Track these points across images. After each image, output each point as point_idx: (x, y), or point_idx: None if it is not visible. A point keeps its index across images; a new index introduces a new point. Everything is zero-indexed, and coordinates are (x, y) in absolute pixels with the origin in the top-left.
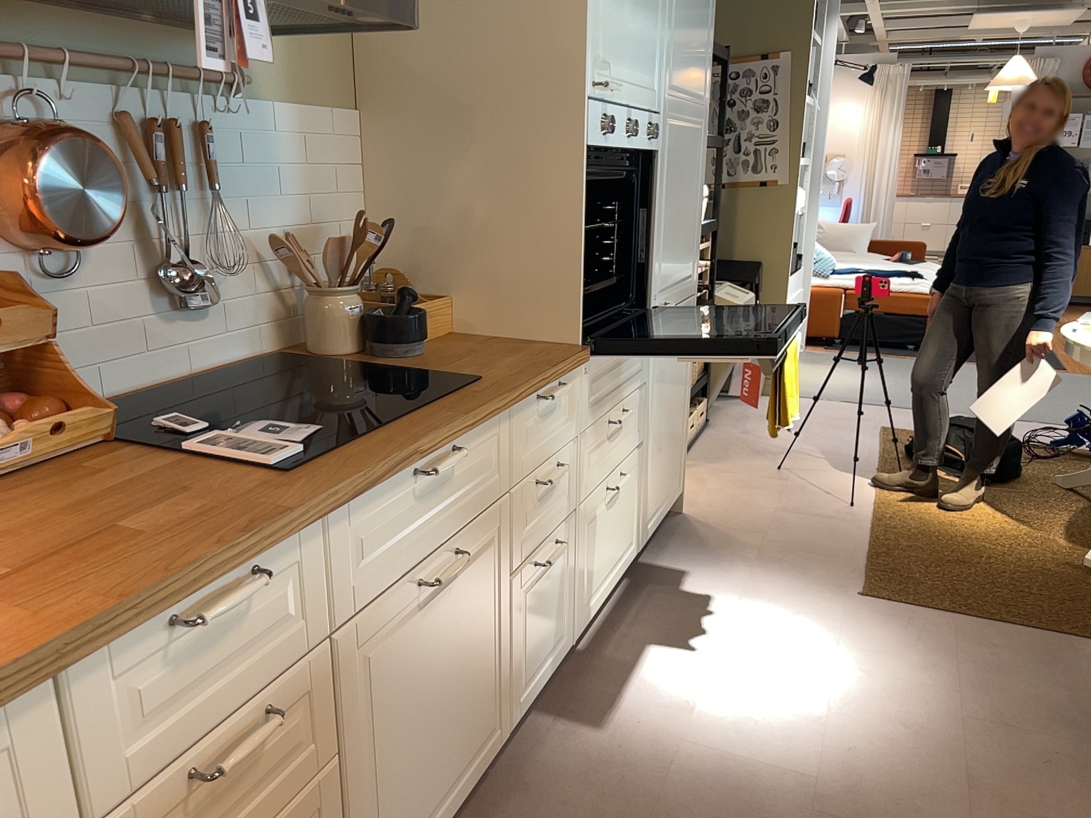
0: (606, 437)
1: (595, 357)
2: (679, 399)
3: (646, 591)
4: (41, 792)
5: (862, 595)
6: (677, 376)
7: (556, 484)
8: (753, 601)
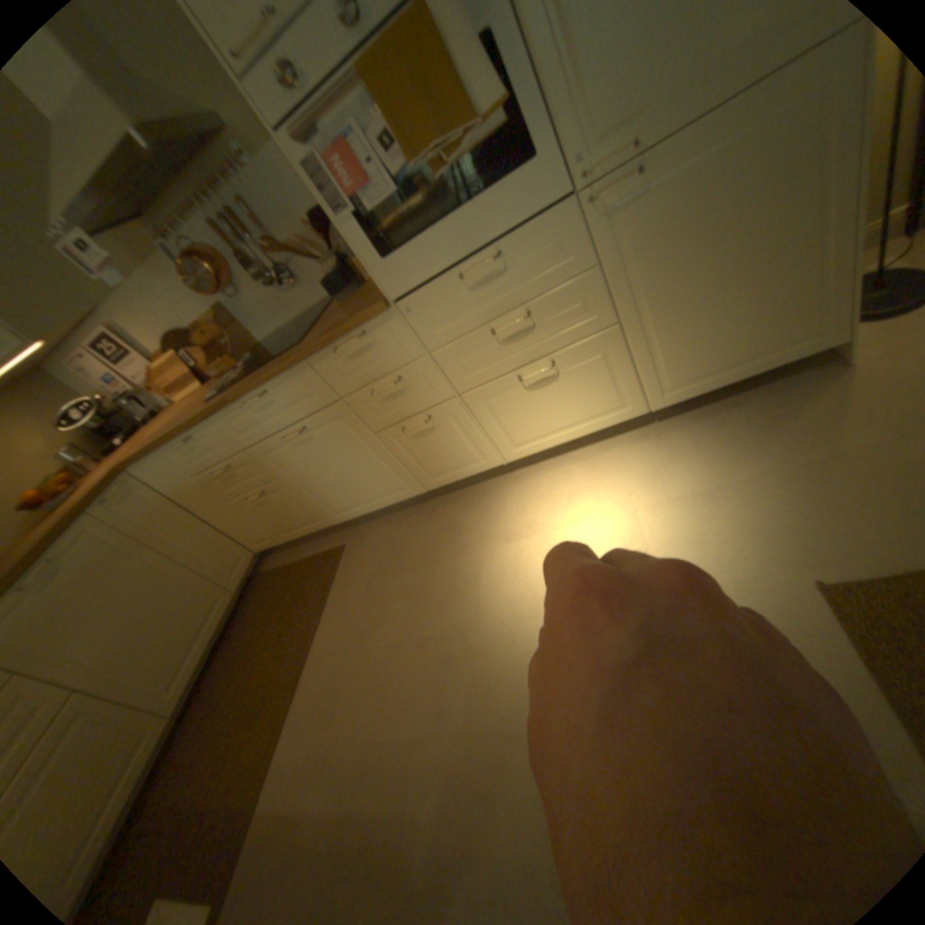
0: (495, 343)
1: (424, 294)
2: (780, 239)
3: (642, 446)
4: (176, 470)
5: (822, 591)
6: (755, 212)
7: (407, 387)
8: (692, 509)
